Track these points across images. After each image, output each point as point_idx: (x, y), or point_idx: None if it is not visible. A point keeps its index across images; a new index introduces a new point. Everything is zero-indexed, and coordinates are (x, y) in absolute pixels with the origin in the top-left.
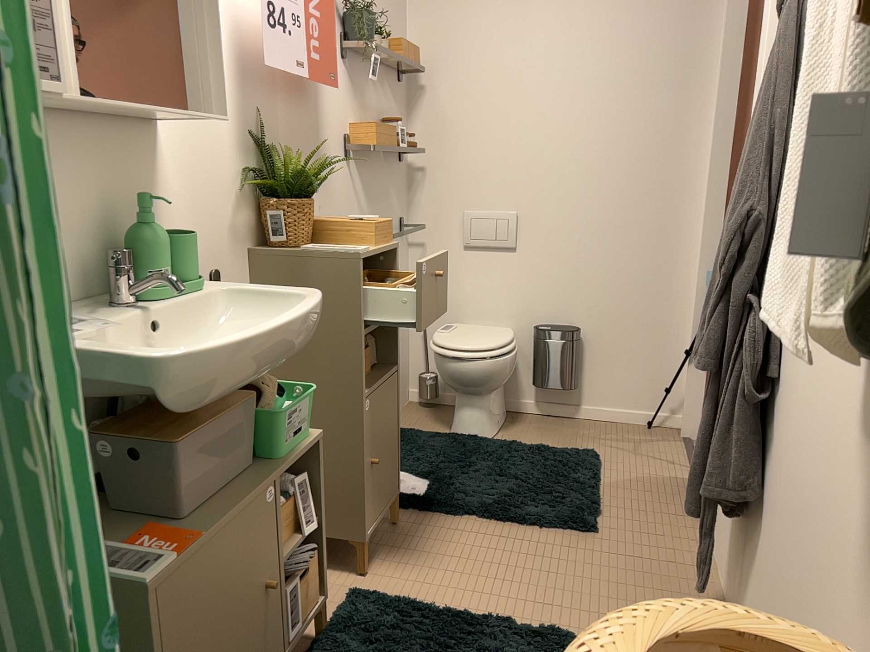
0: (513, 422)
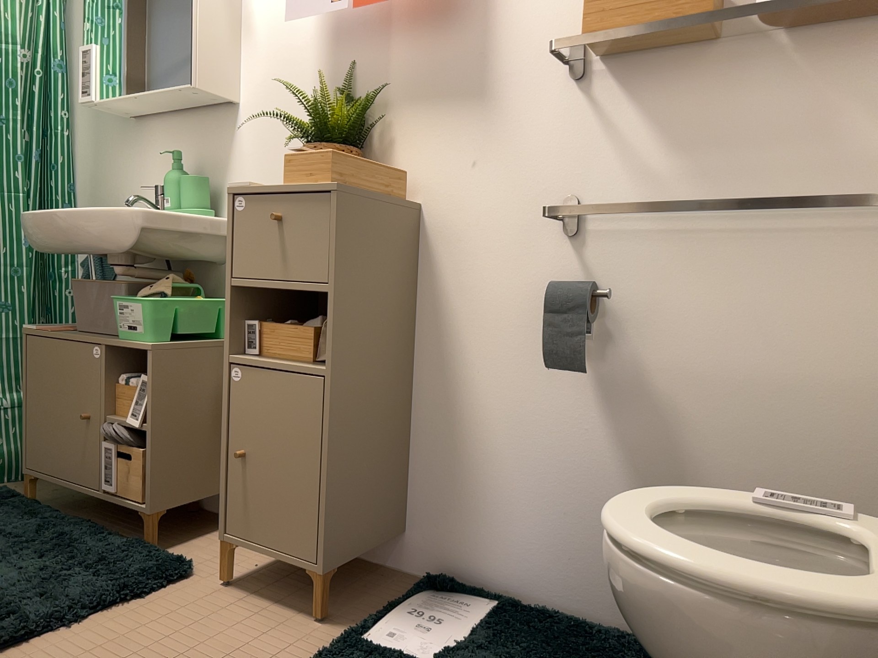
0: None
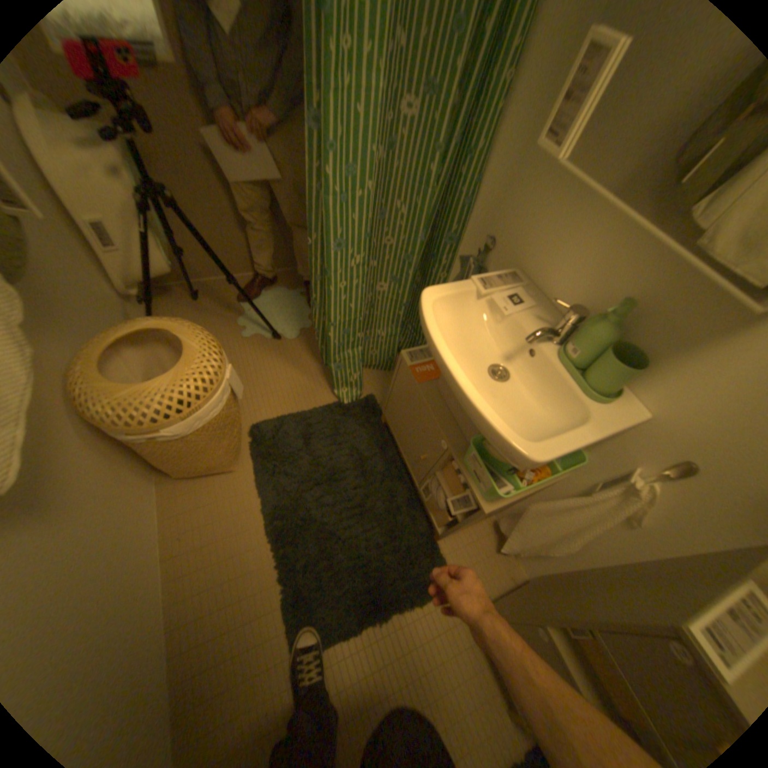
0: None
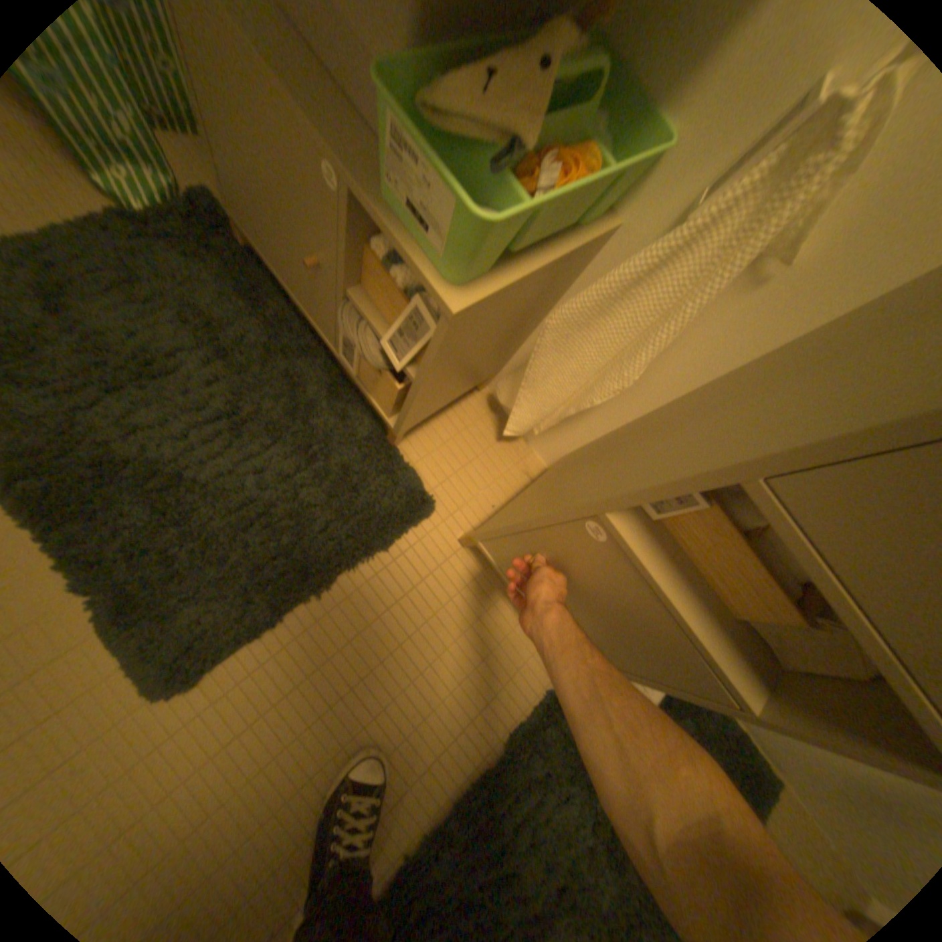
0: None
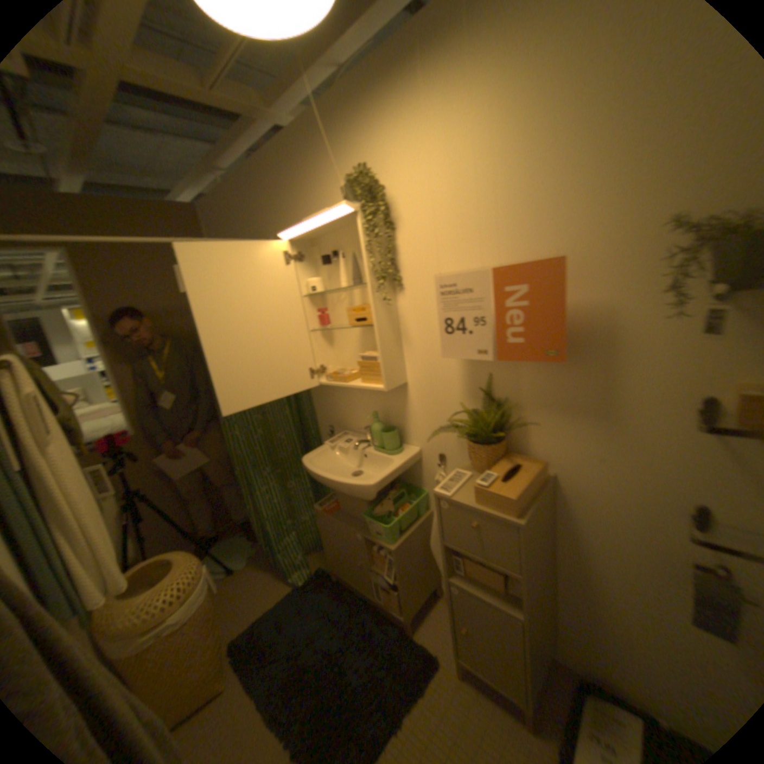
0: None
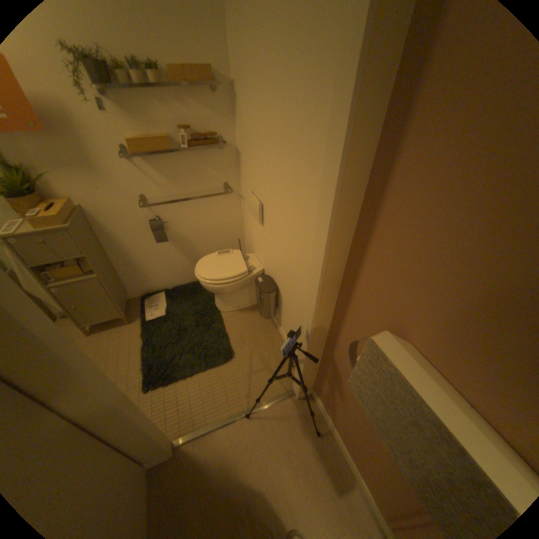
0: (253, 309)
